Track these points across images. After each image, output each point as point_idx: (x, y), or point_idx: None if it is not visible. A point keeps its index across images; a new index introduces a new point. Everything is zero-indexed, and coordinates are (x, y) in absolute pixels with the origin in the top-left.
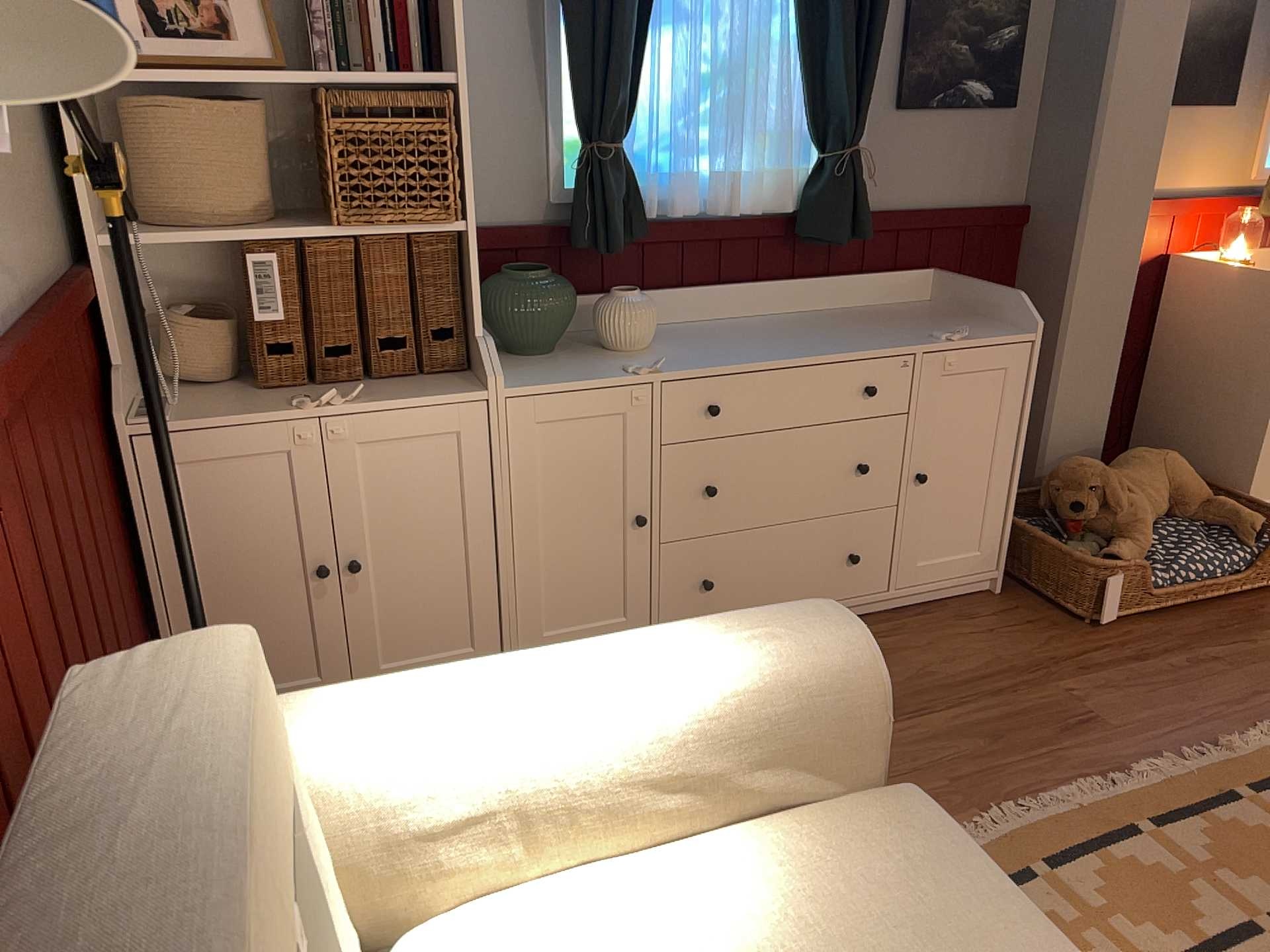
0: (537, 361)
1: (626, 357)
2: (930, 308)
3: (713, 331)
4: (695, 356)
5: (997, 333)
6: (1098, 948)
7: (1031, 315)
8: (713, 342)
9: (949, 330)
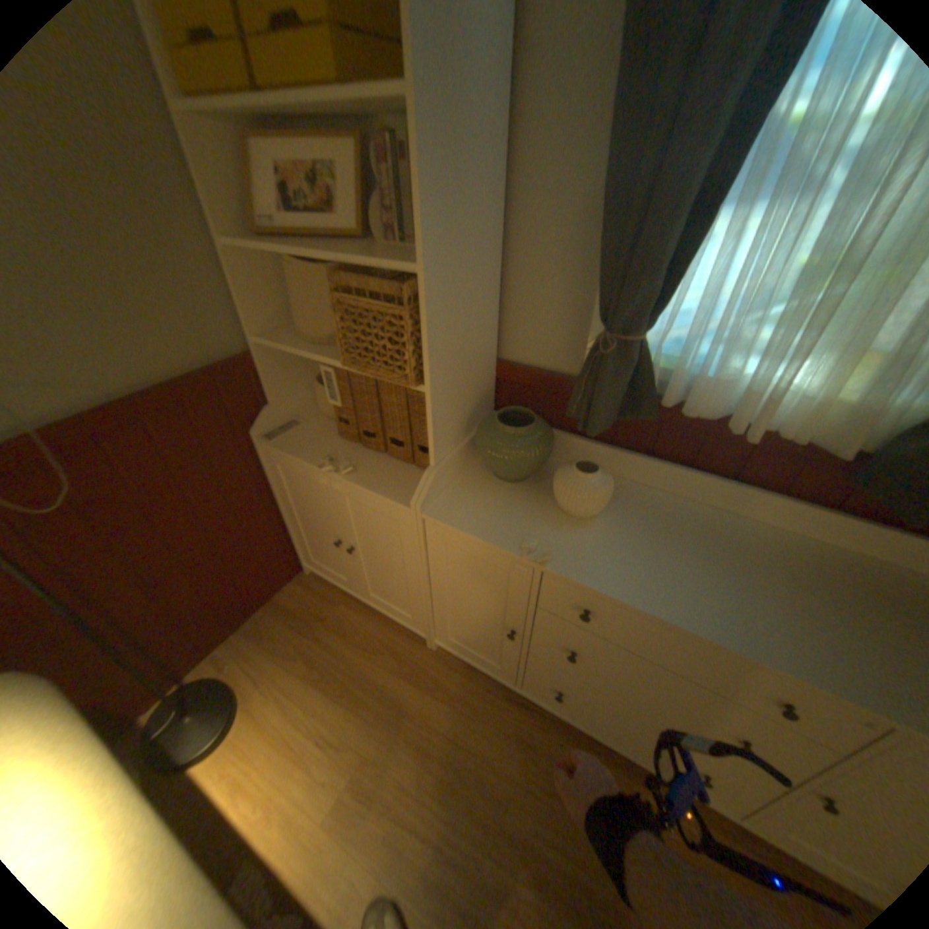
0: (496, 488)
1: (557, 522)
2: None
3: (684, 525)
4: (610, 557)
5: None
6: None
7: None
8: (659, 543)
9: None
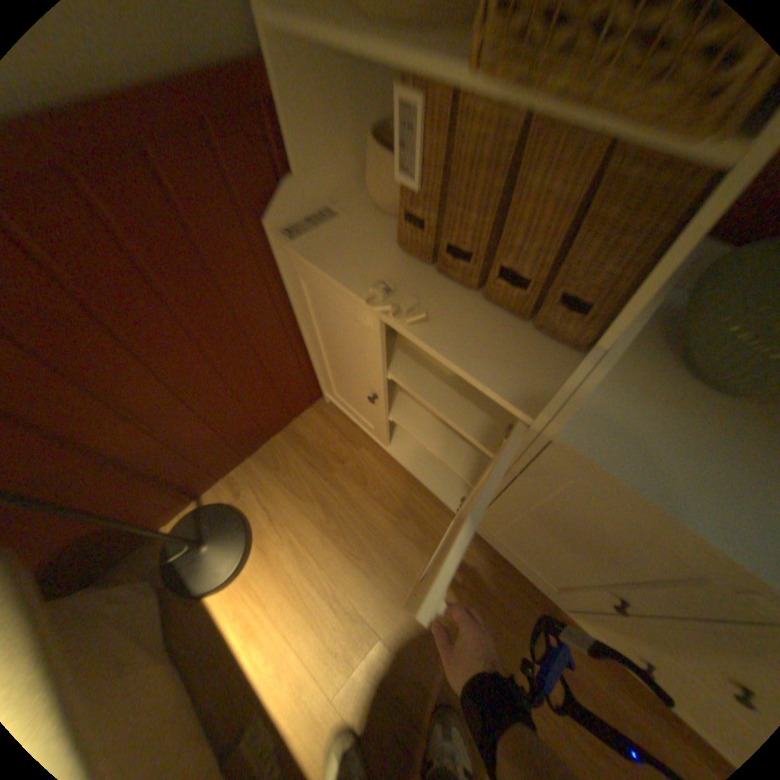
0: (702, 402)
1: None
2: None
3: None
4: None
5: None
6: None
7: None
8: None
9: None
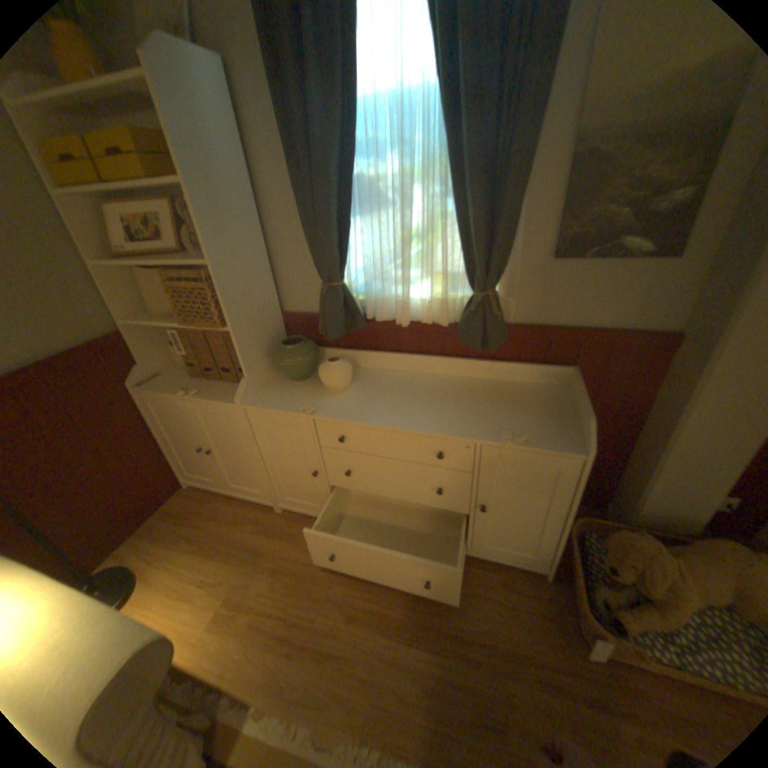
0: (289, 385)
1: (323, 395)
2: (554, 396)
3: (395, 383)
4: (350, 404)
5: (558, 442)
6: None
7: (593, 439)
8: (379, 393)
9: (522, 429)
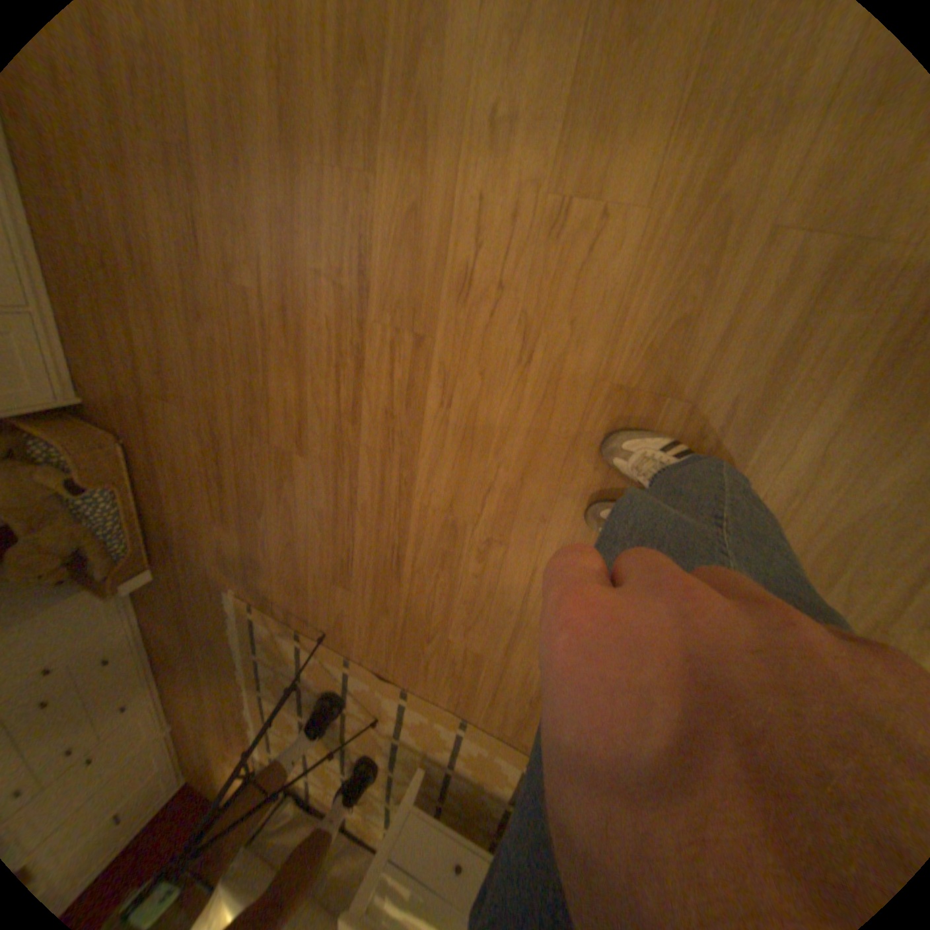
0: None
1: None
2: None
3: None
4: None
5: None
6: (283, 746)
7: None
8: None
9: None
